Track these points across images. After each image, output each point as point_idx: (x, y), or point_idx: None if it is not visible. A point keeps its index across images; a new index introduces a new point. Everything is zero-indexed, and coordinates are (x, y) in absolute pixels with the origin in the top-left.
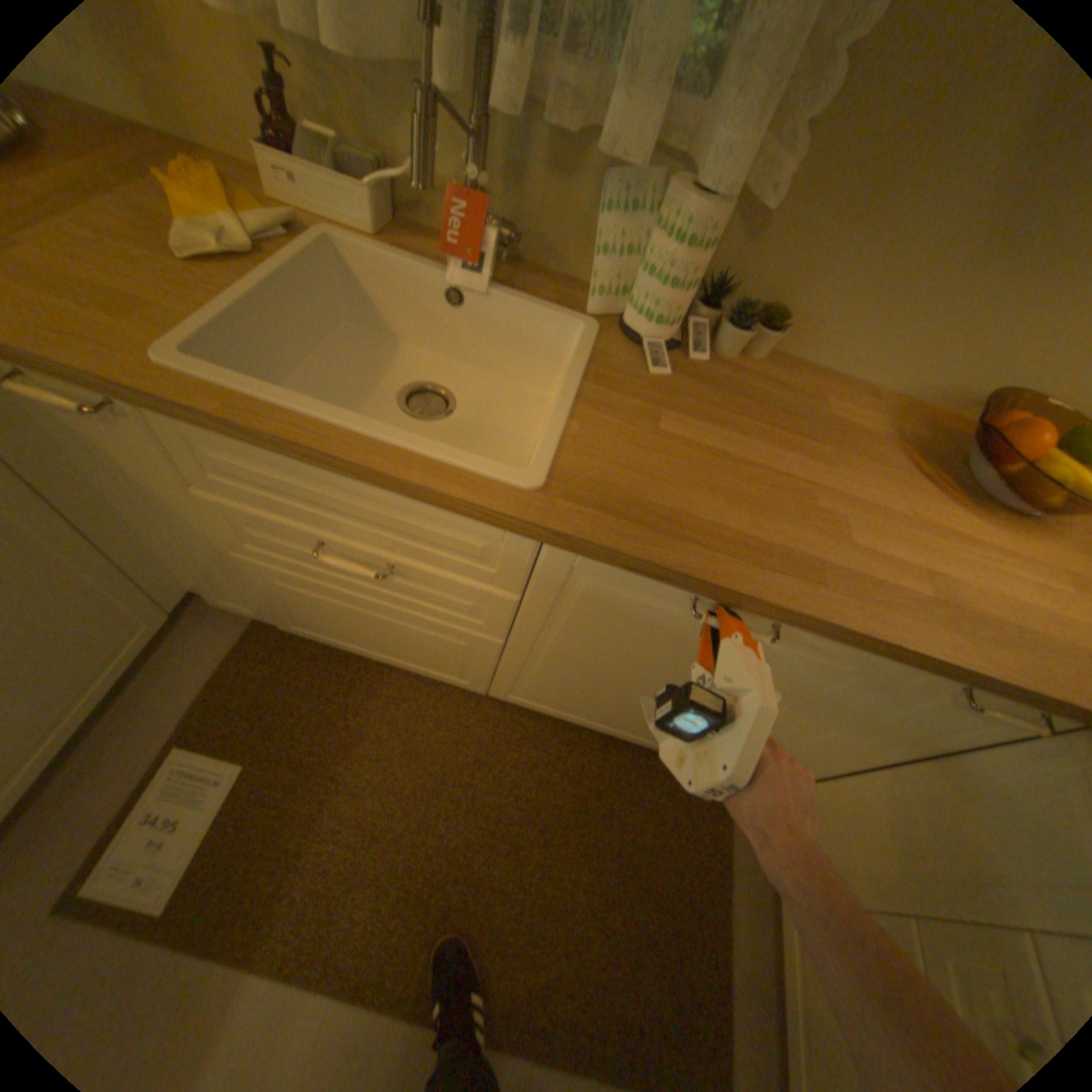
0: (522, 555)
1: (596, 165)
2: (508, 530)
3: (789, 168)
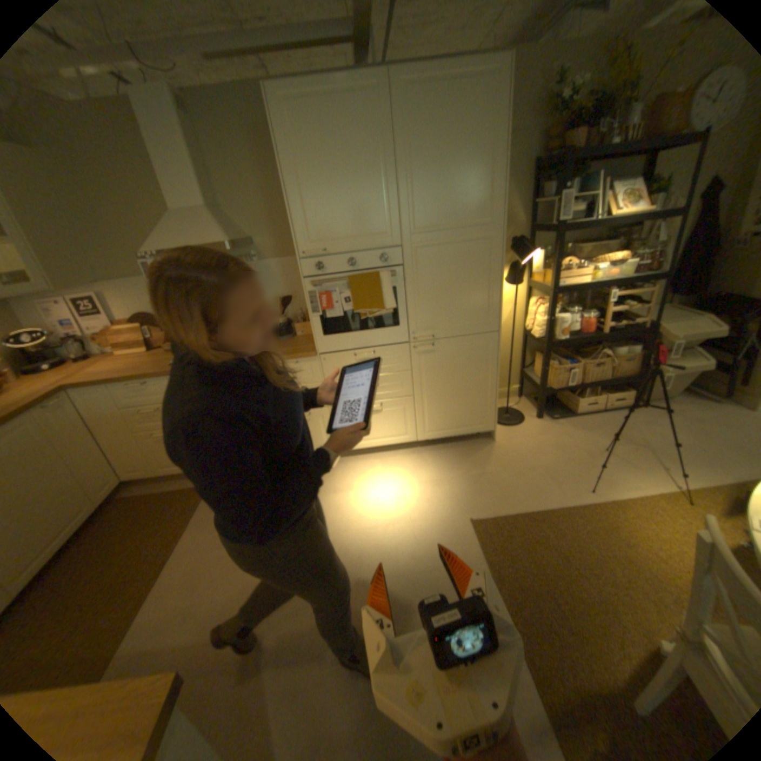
0: None
1: None
2: None
3: None
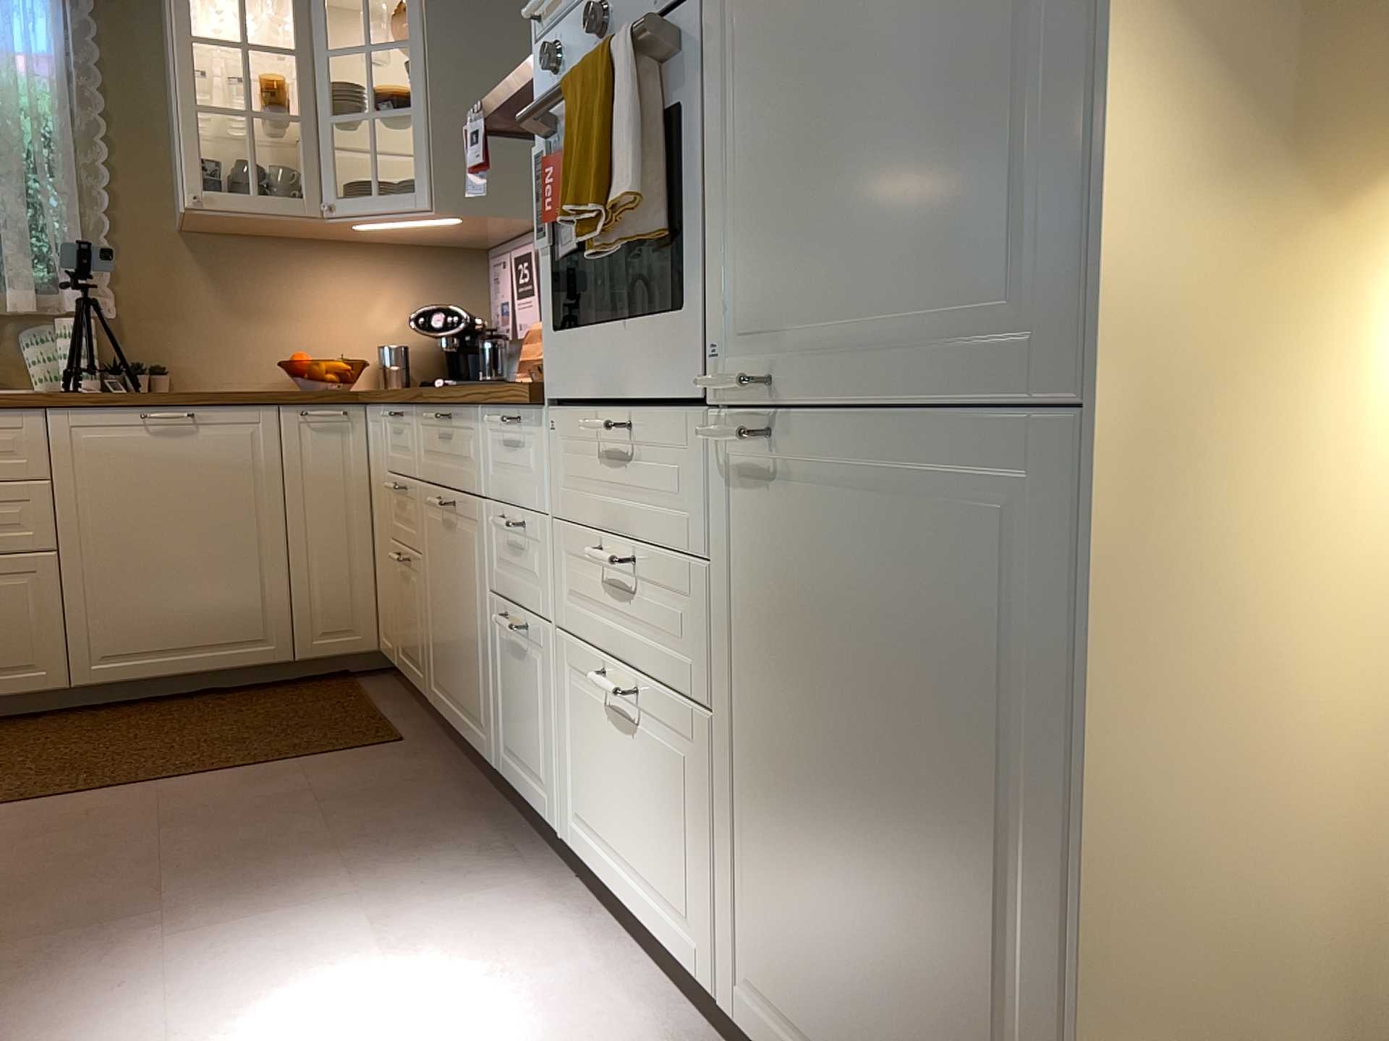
0: (36, 433)
1: (11, 335)
2: (21, 407)
3: (110, 304)
